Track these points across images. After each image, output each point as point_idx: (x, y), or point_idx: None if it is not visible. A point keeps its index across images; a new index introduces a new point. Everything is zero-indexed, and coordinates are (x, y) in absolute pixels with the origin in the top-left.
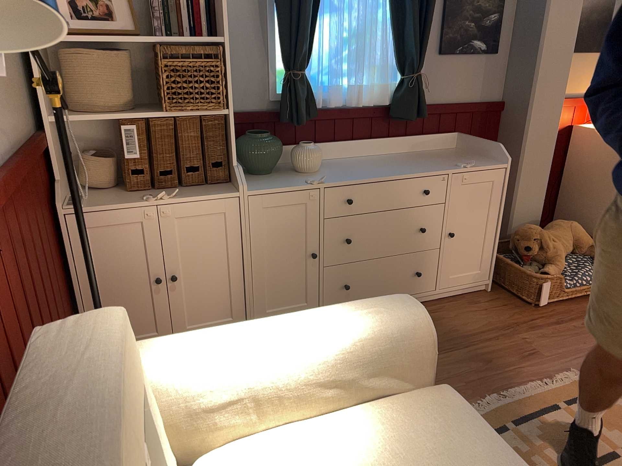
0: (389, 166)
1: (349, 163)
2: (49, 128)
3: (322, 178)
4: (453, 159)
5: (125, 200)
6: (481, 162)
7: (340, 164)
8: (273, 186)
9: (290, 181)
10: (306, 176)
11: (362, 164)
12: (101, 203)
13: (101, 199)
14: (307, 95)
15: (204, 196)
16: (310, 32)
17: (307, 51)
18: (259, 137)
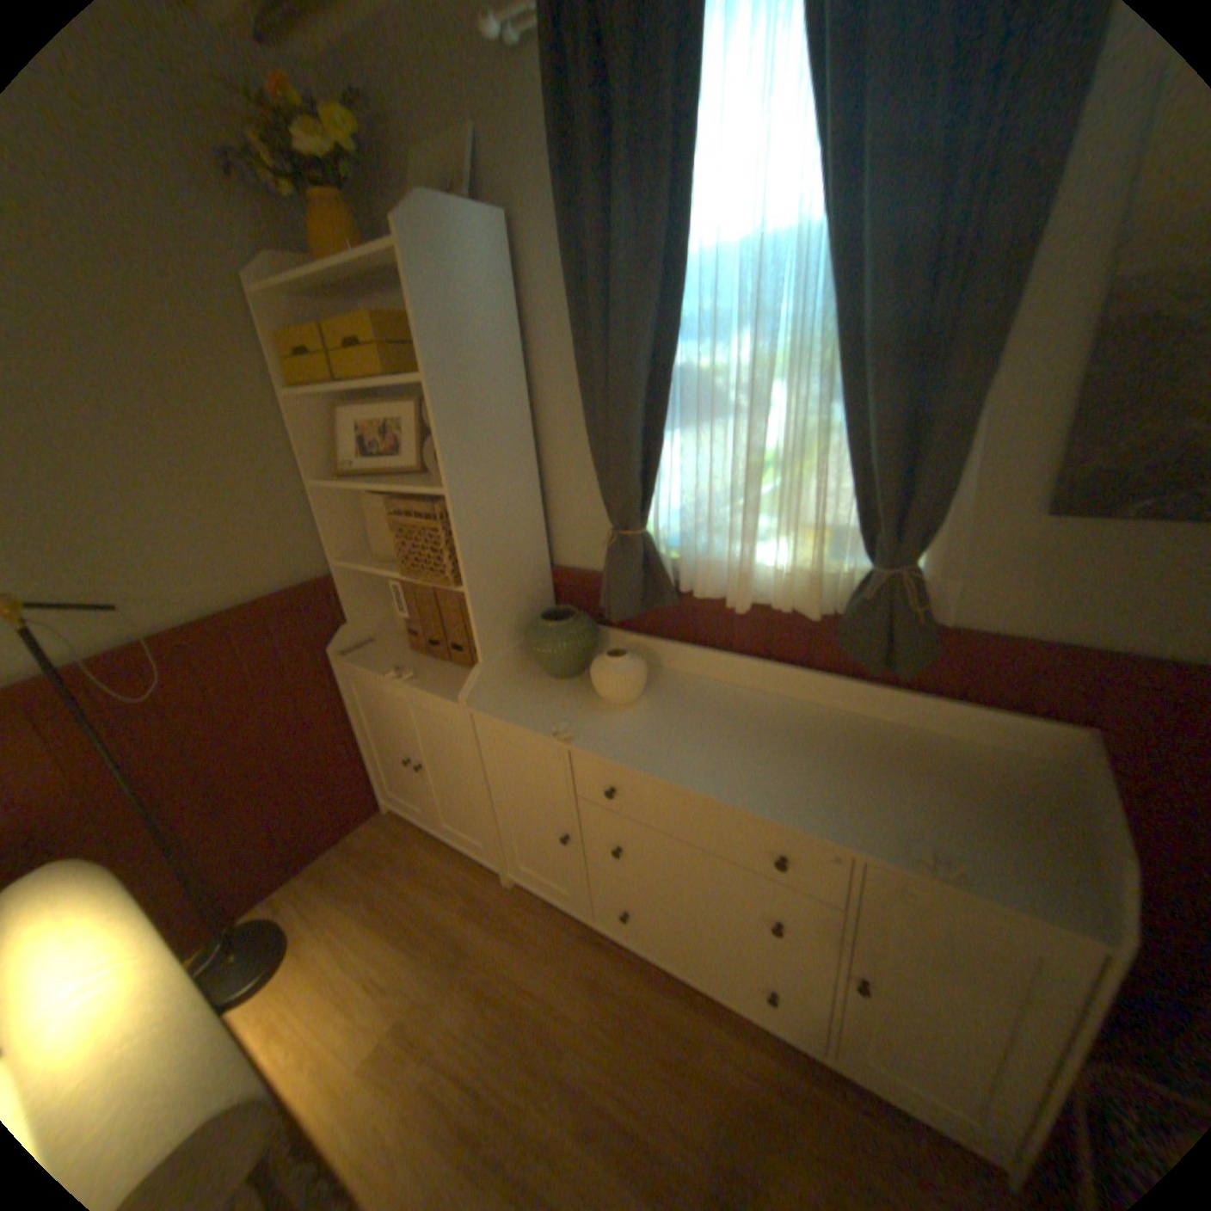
0: (759, 756)
1: (718, 706)
2: (337, 569)
3: (576, 733)
4: (967, 814)
5: (385, 663)
6: (1040, 874)
7: (701, 702)
8: (514, 712)
9: (553, 711)
10: (594, 710)
11: (731, 721)
12: (369, 657)
13: (381, 651)
14: (641, 570)
15: (437, 691)
16: (648, 460)
17: (638, 496)
18: (547, 625)
